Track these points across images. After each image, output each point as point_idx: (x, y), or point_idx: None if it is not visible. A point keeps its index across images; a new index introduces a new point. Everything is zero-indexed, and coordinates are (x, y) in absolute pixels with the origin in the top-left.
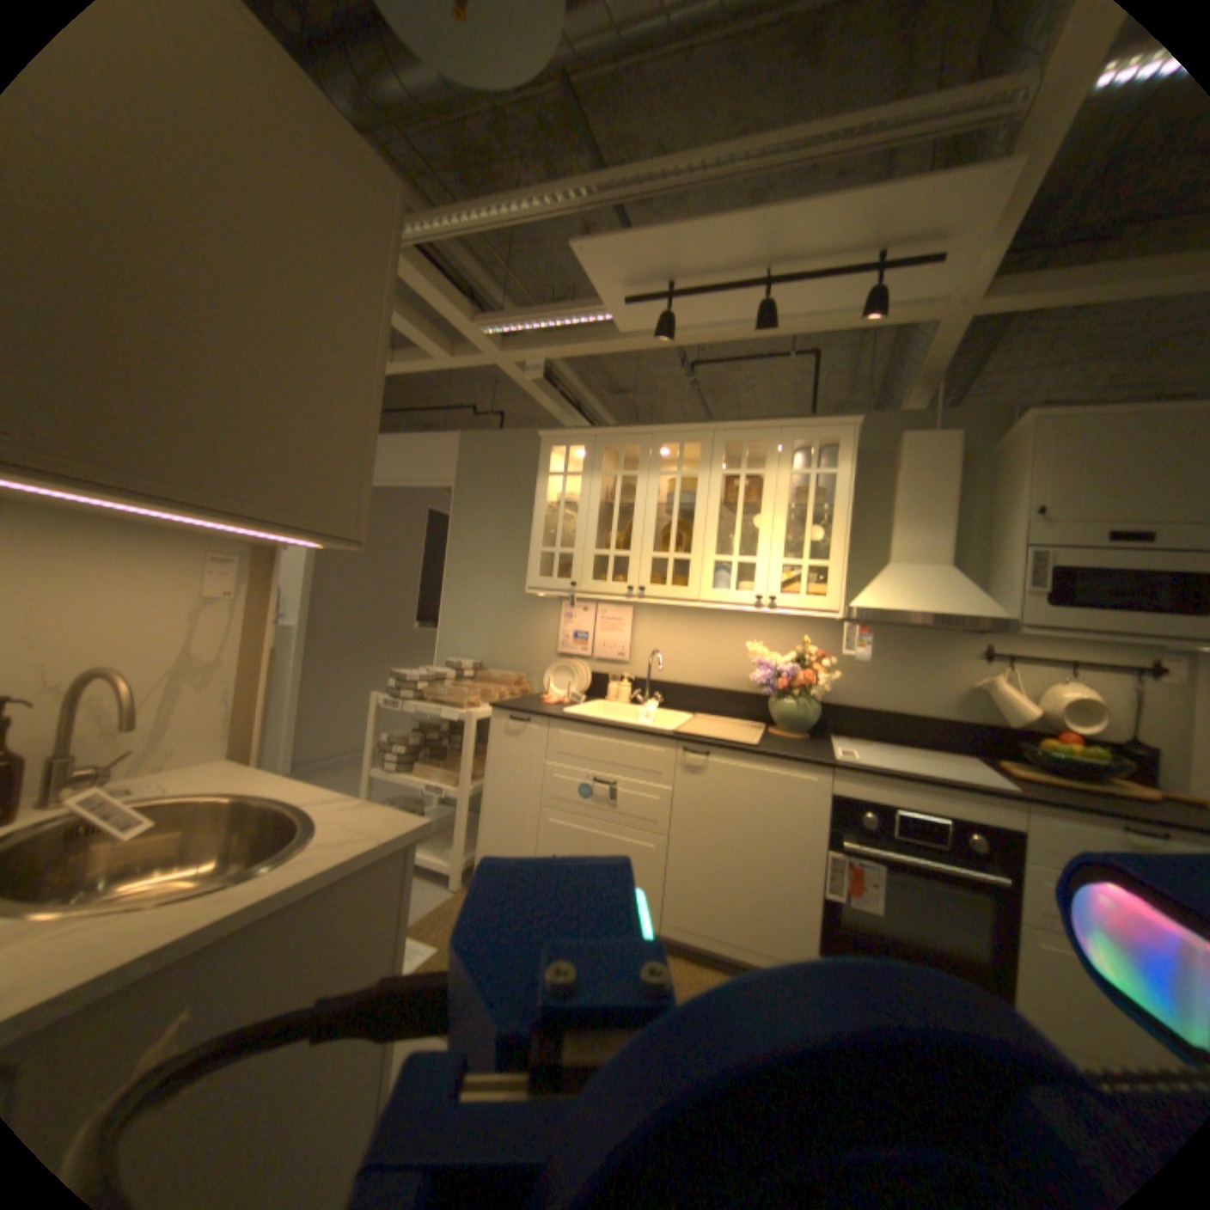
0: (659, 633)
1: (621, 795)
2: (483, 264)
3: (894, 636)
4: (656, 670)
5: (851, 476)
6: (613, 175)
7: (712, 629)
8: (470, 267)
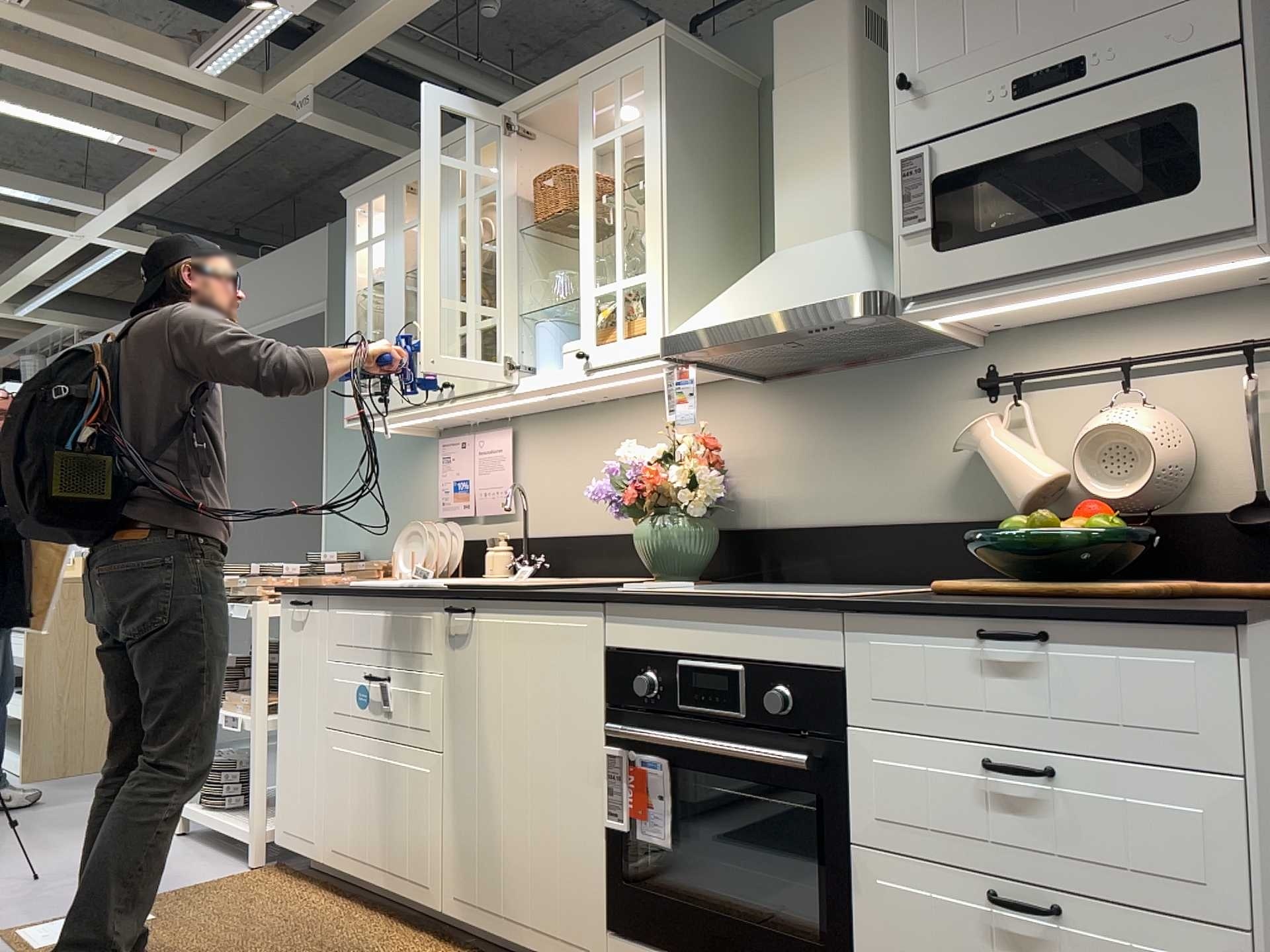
0: (548, 461)
1: (395, 696)
2: None
3: (843, 387)
4: (548, 520)
5: (662, 124)
6: None
7: (607, 438)
8: None
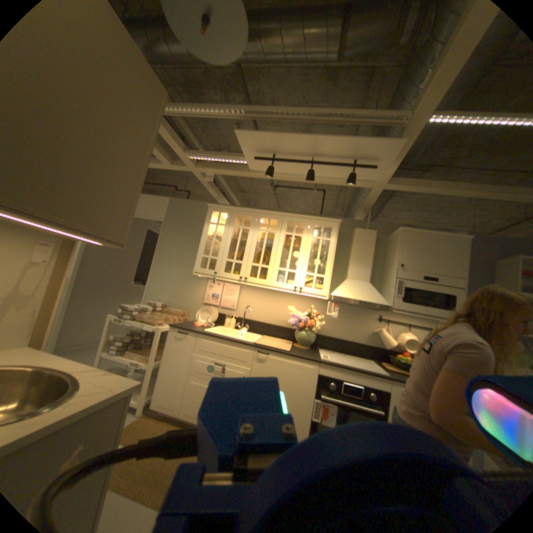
0: (251, 298)
1: (227, 371)
2: (191, 129)
3: (346, 308)
4: (247, 314)
5: (335, 242)
6: (256, 108)
7: (273, 299)
8: (185, 129)
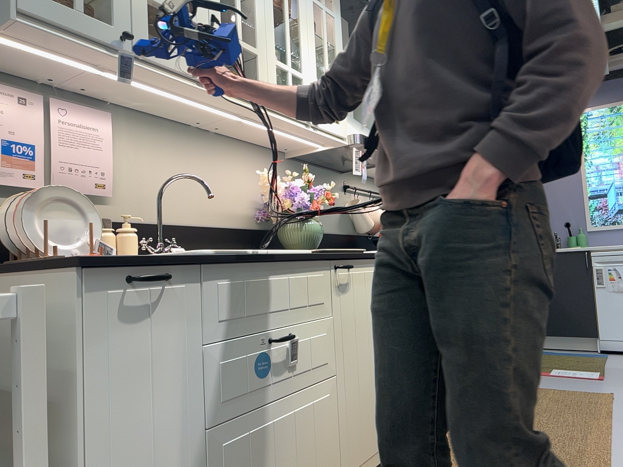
0: (147, 158)
1: (298, 349)
2: None
3: (313, 173)
4: (148, 210)
5: (341, 26)
6: None
7: (203, 157)
8: None
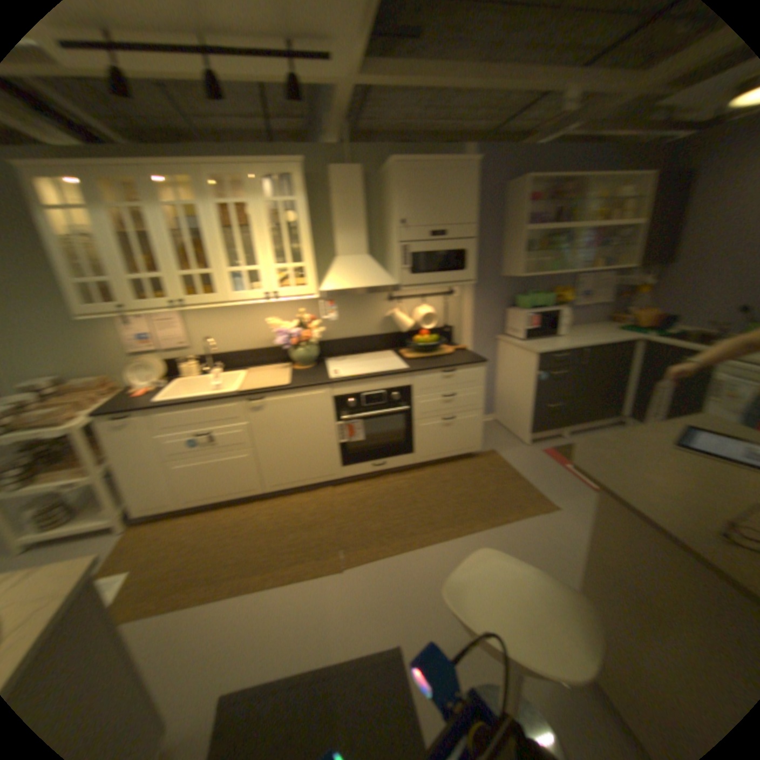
0: (202, 324)
1: (214, 440)
2: None
3: (344, 298)
4: (208, 349)
5: (302, 204)
6: None
7: (239, 314)
8: None
